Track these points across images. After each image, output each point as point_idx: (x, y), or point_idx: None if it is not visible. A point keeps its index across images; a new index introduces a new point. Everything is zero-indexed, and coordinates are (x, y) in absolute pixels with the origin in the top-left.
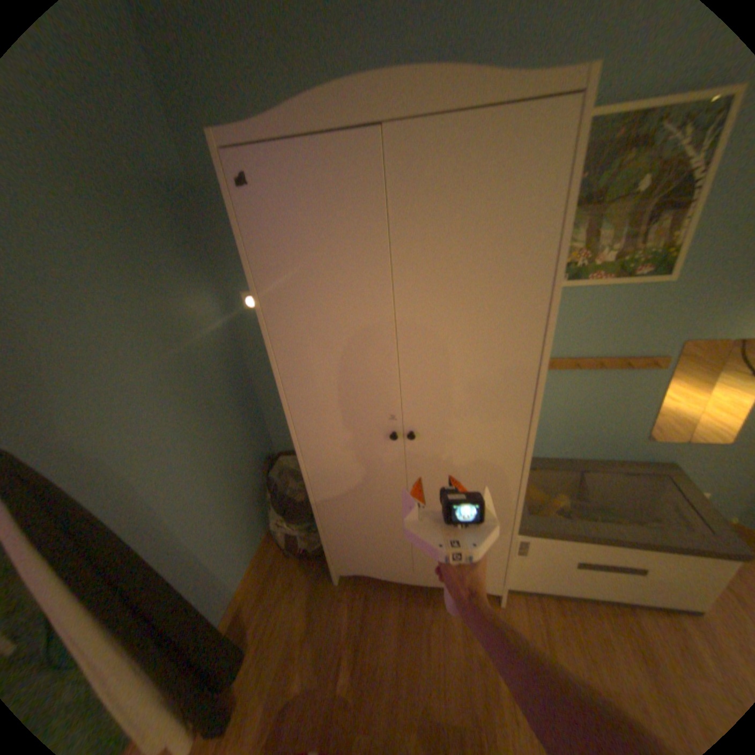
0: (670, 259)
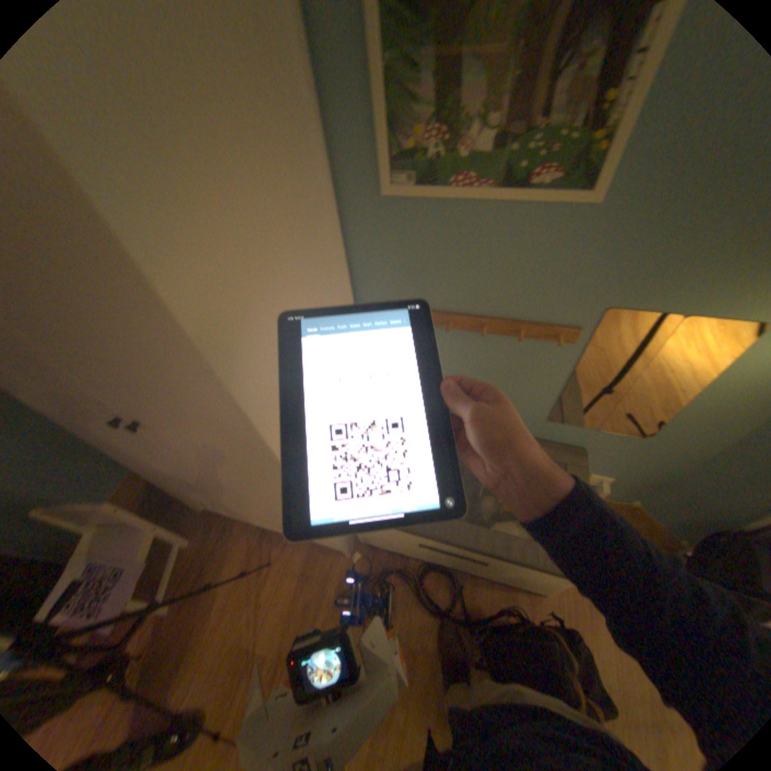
0: (596, 158)
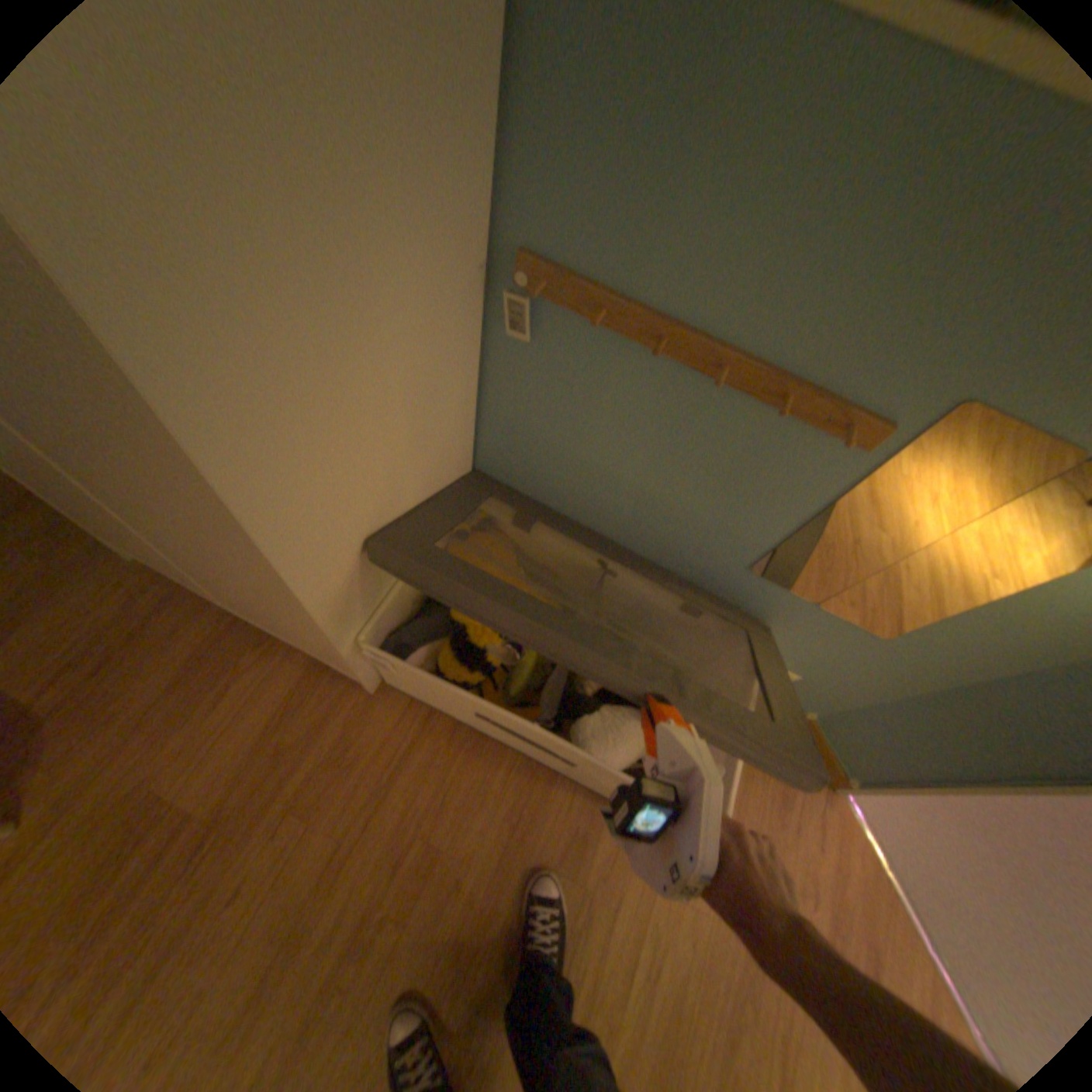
0: None
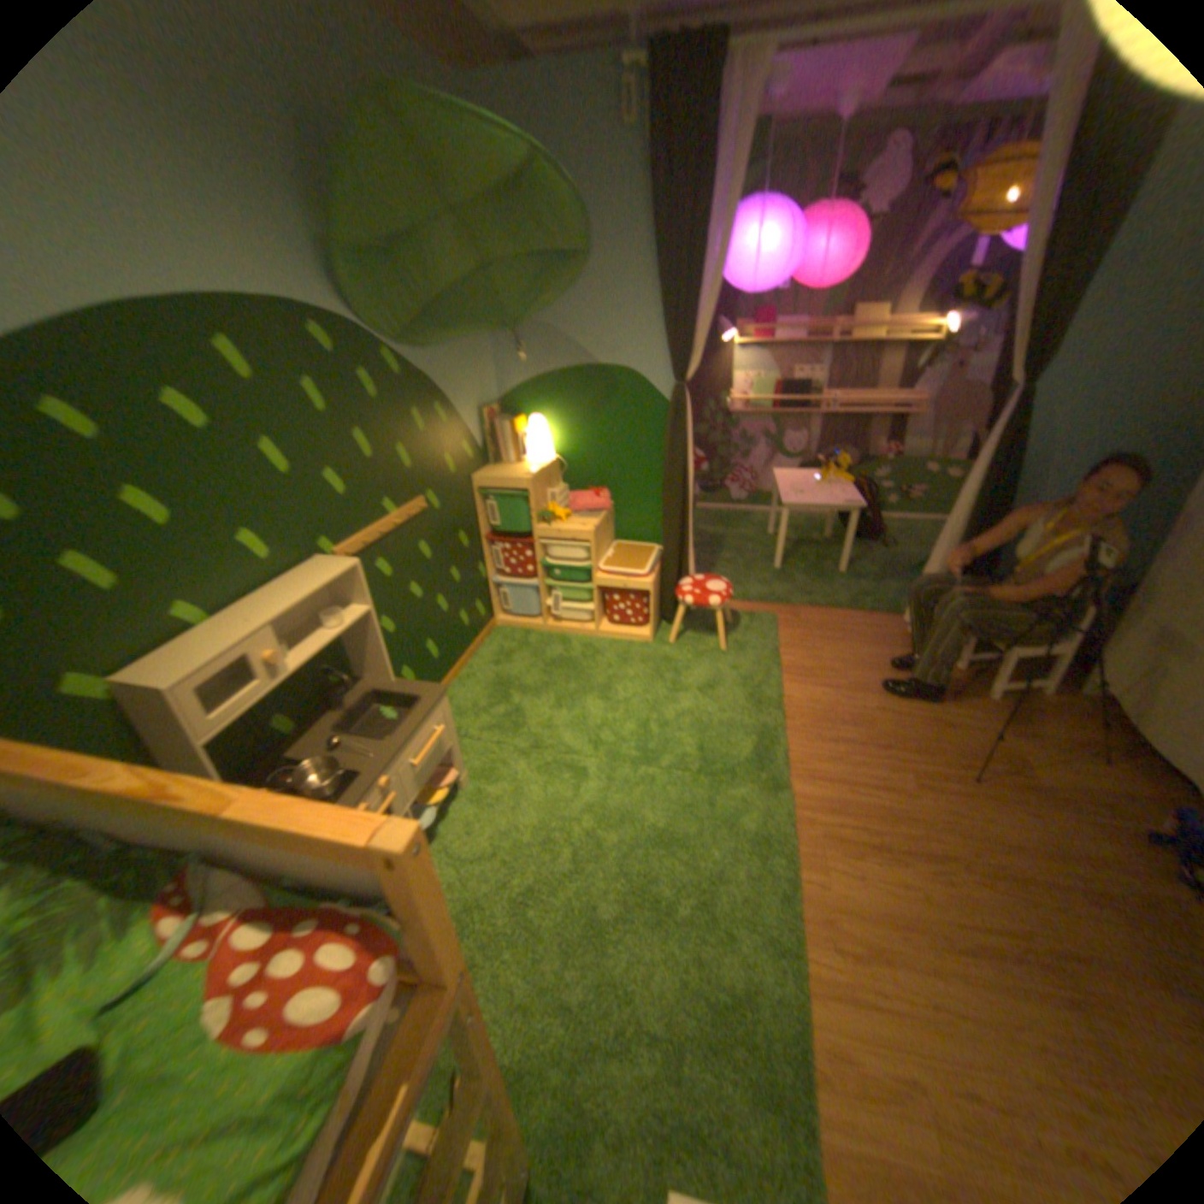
0: None
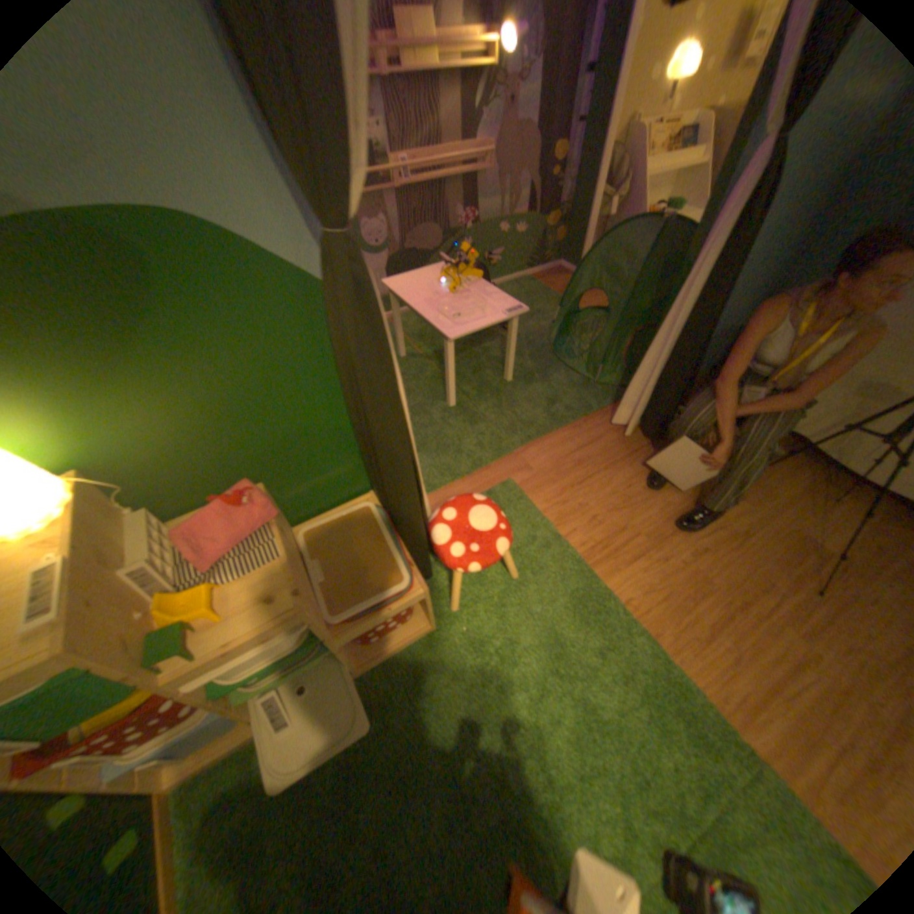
0: None
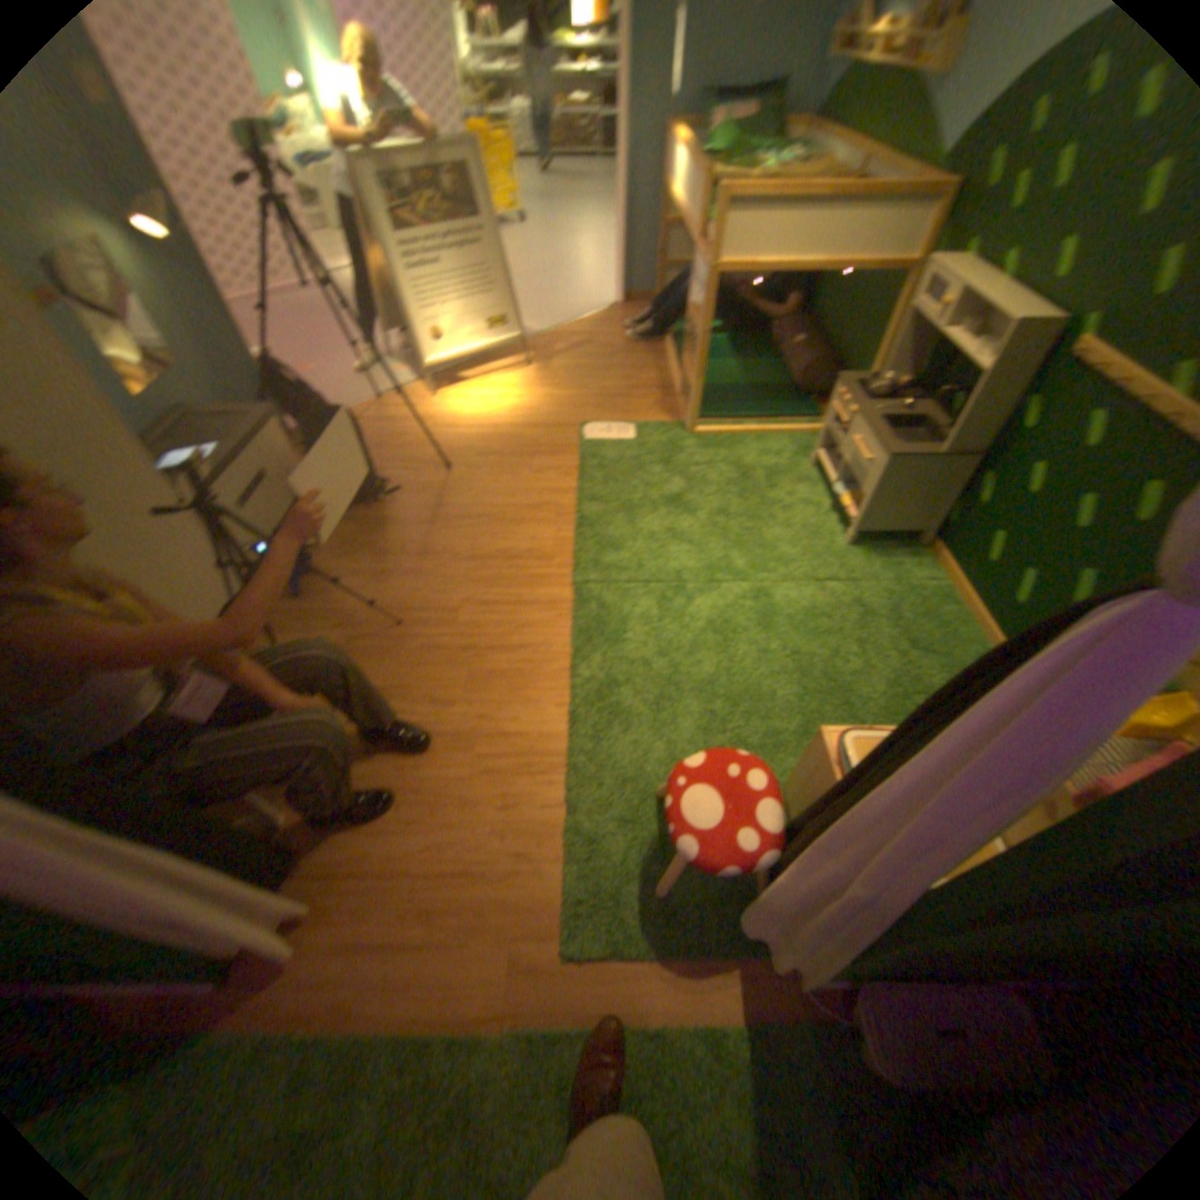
0: None
